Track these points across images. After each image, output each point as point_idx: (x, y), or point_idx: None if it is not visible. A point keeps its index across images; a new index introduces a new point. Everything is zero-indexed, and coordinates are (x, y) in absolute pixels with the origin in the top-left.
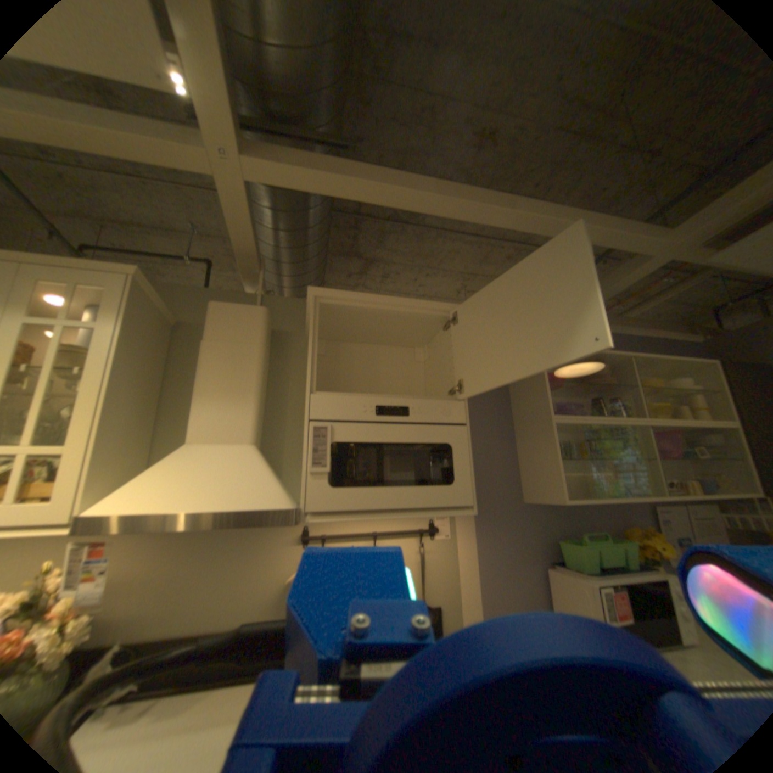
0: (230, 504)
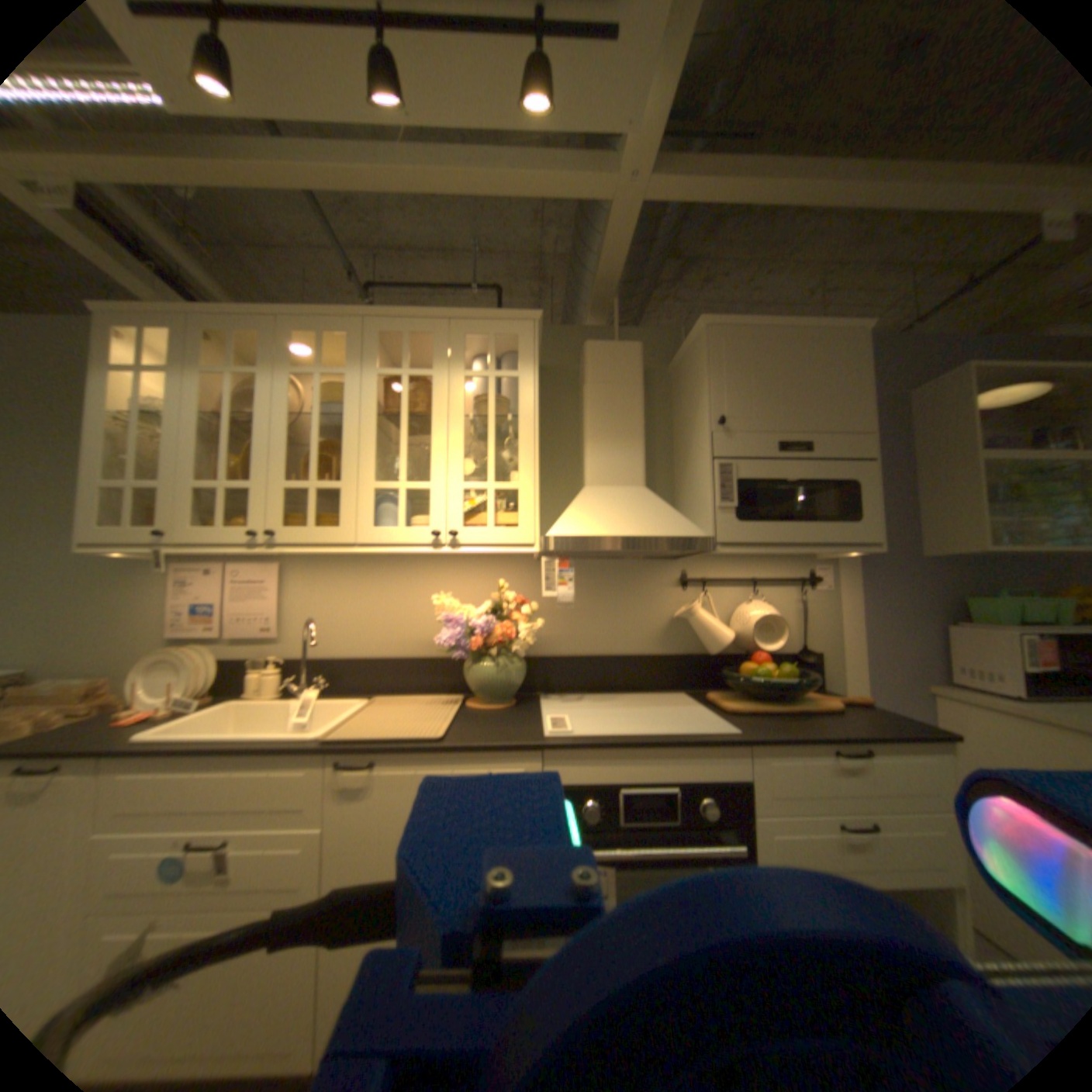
0: (653, 533)
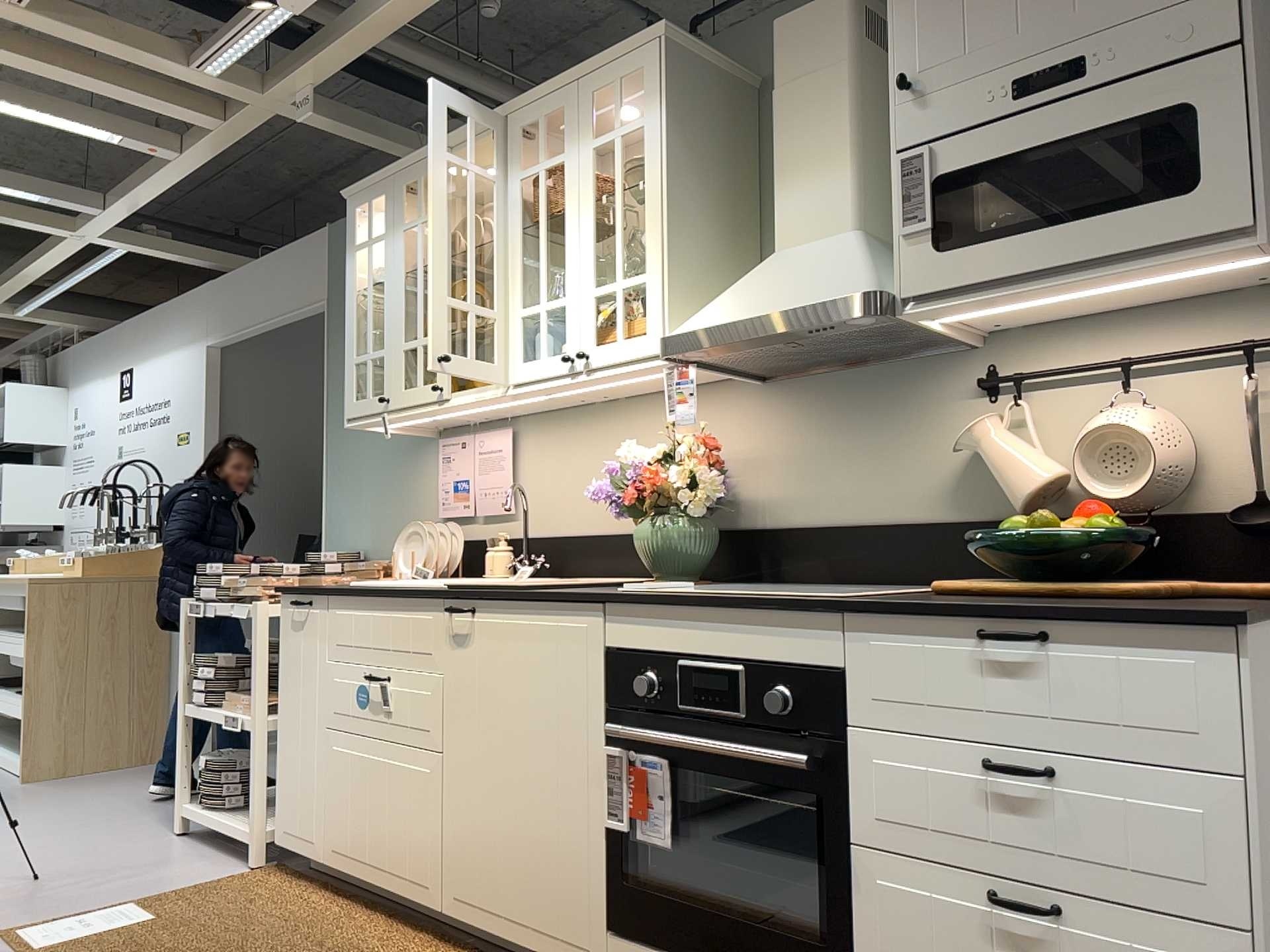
0: (795, 302)
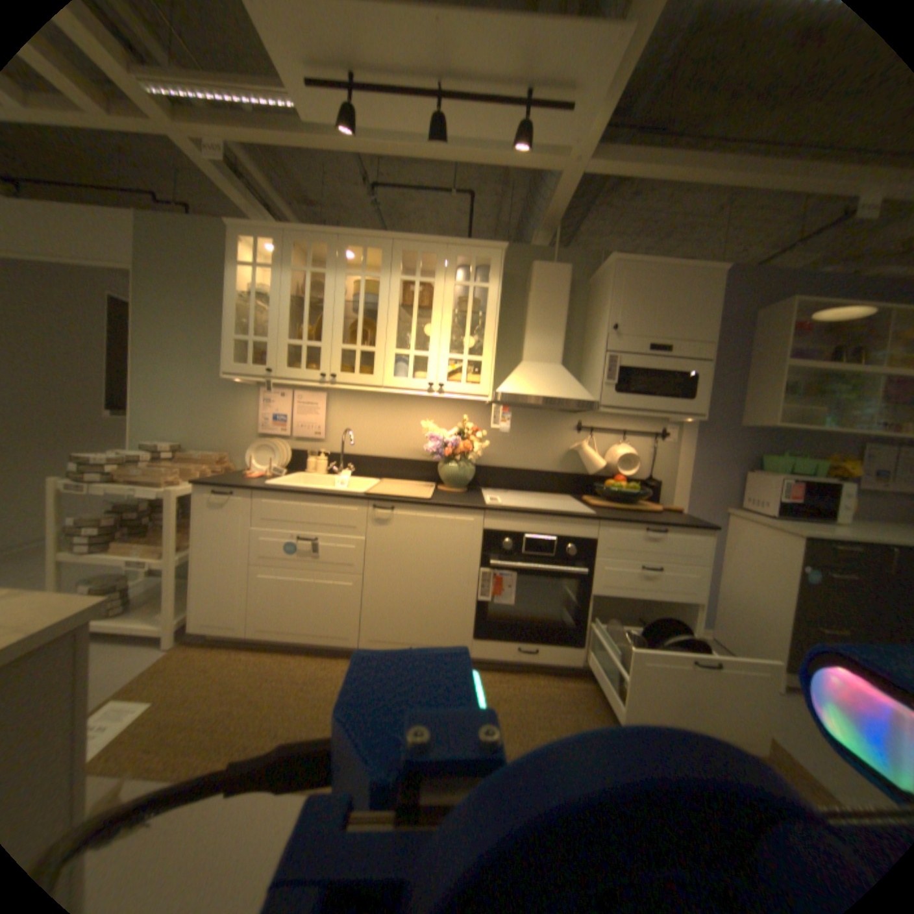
0: (561, 396)
